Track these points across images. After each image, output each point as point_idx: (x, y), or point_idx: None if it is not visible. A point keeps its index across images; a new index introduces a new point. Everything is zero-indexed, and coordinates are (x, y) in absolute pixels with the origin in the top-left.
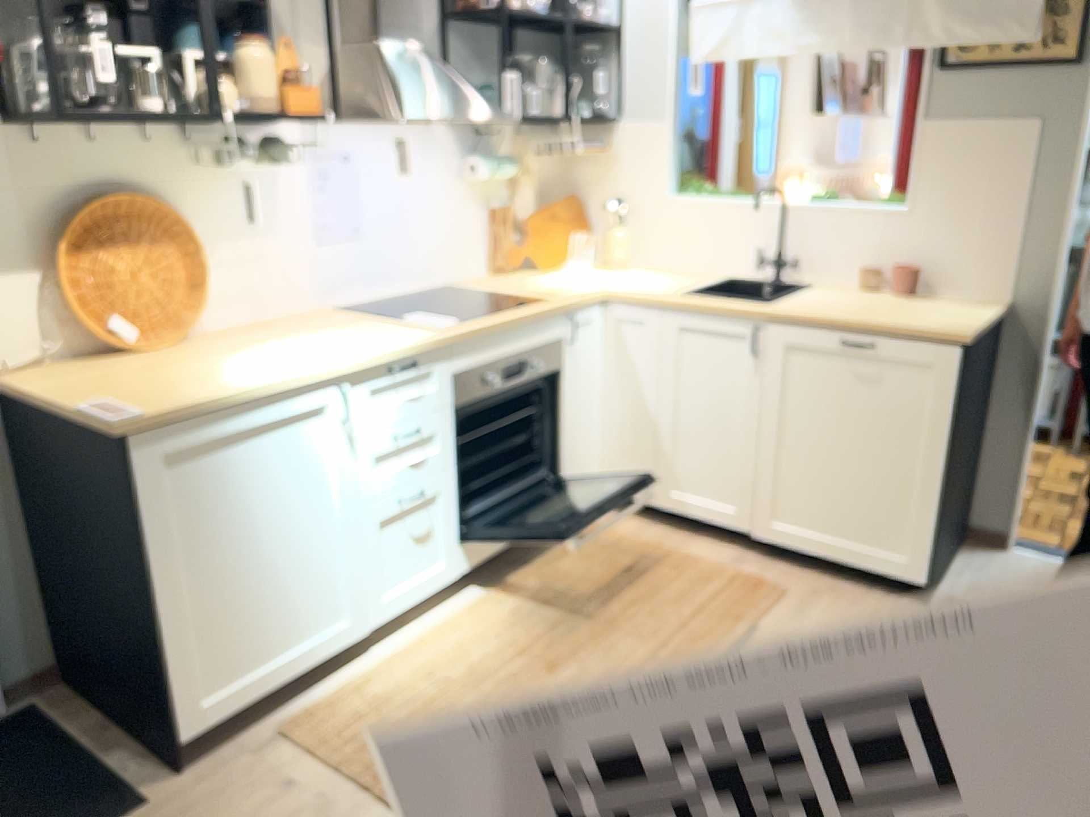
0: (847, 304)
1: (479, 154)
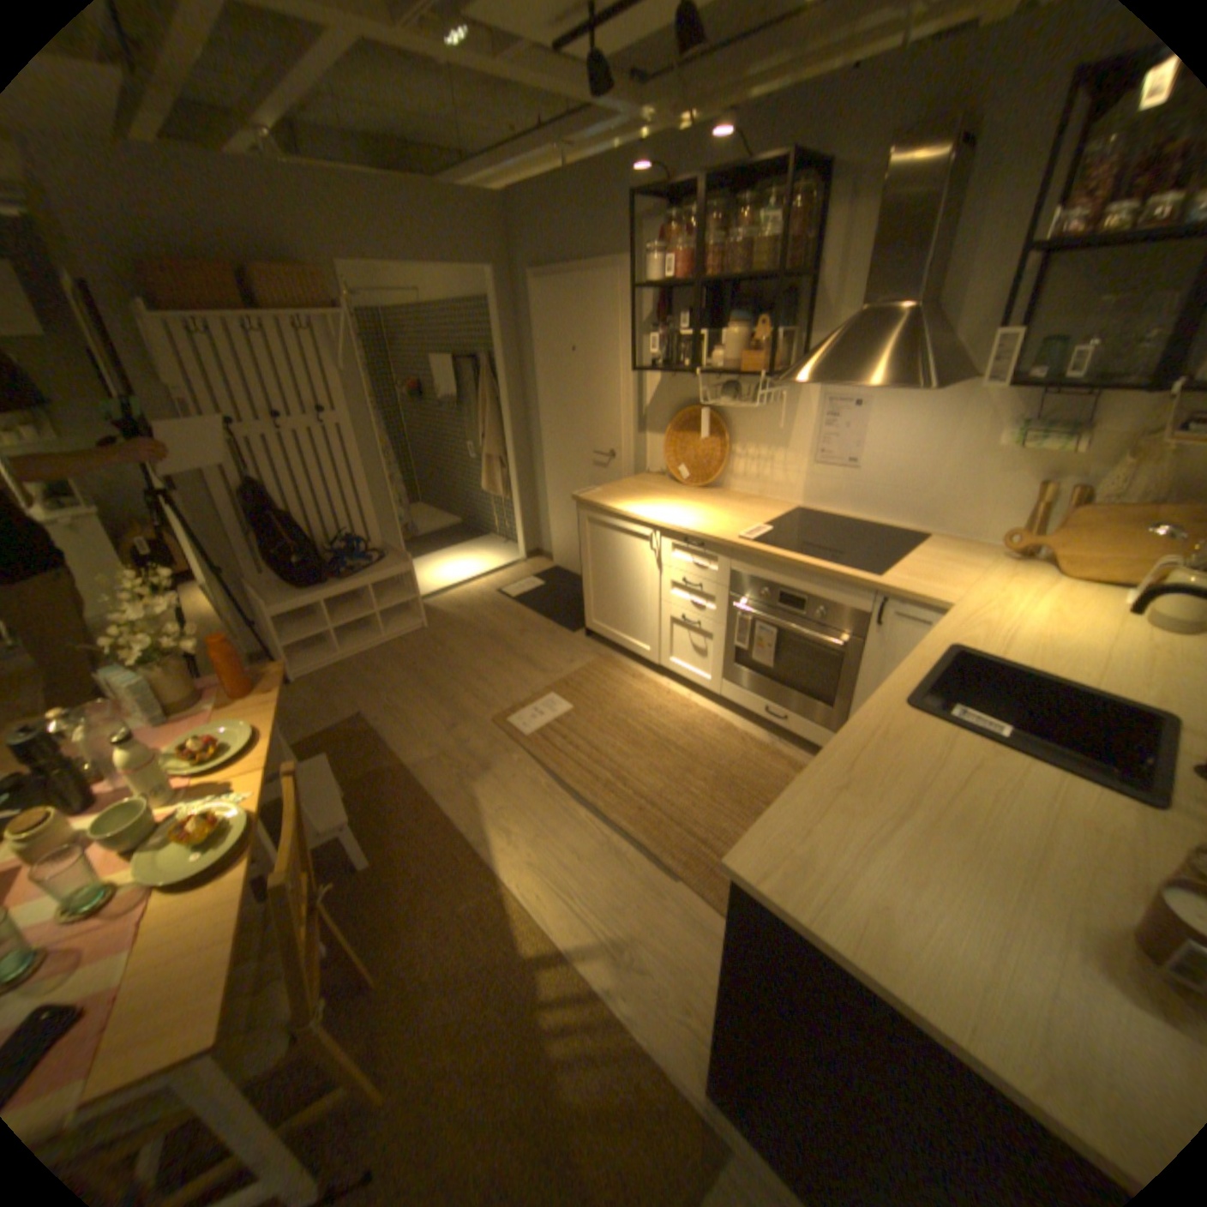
0: (963, 797)
1: (1060, 416)
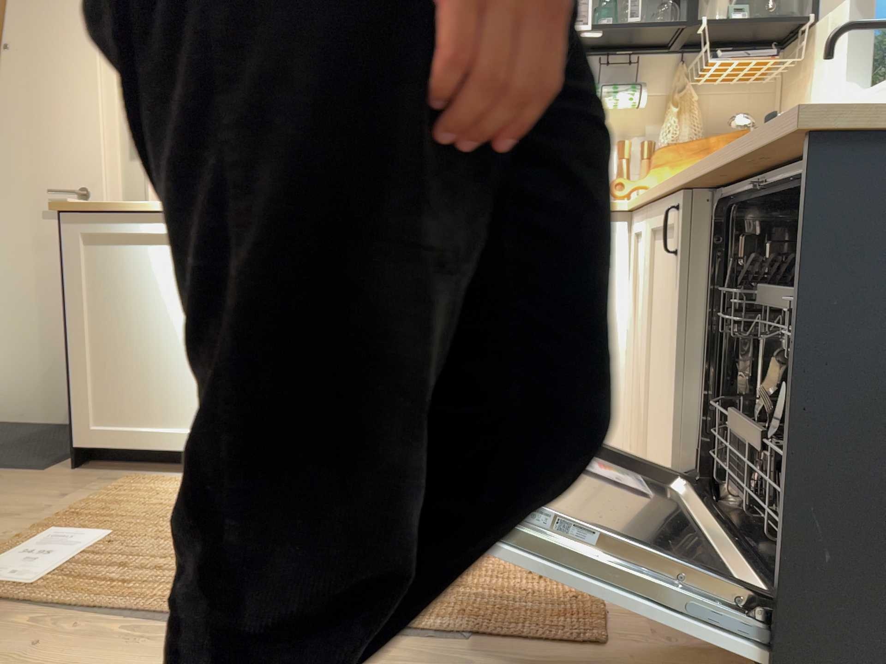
0: None
1: (611, 87)
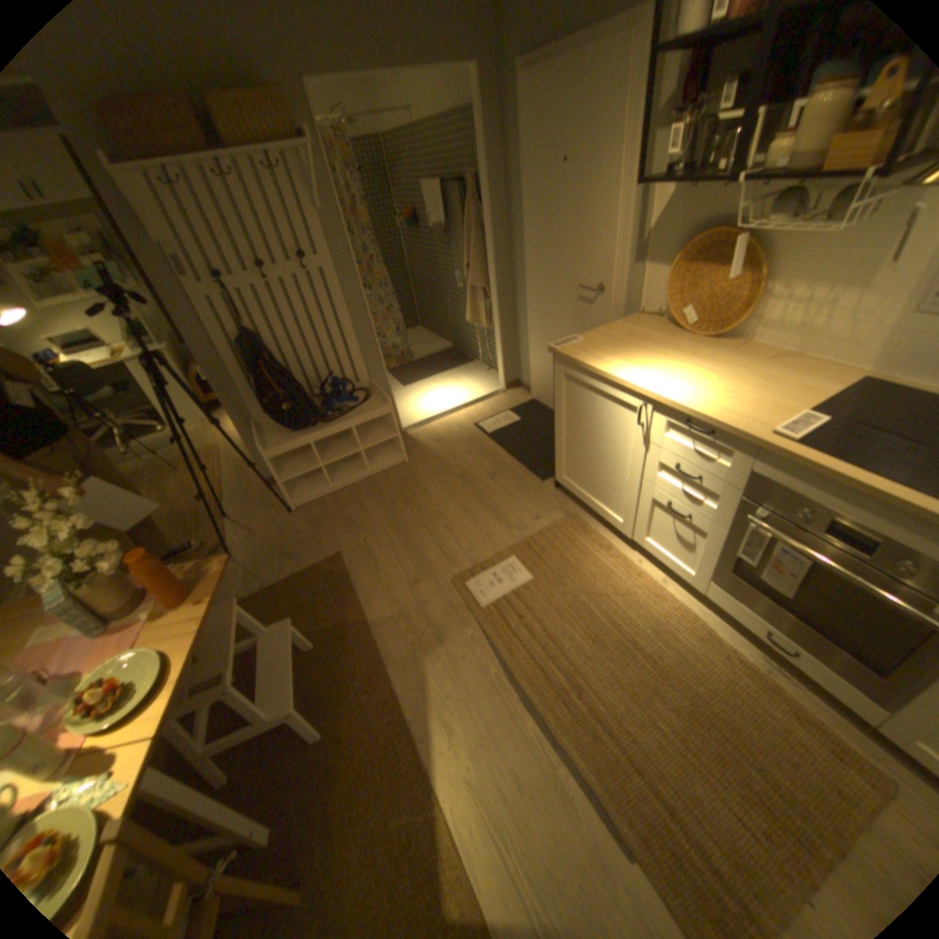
0: None
1: None
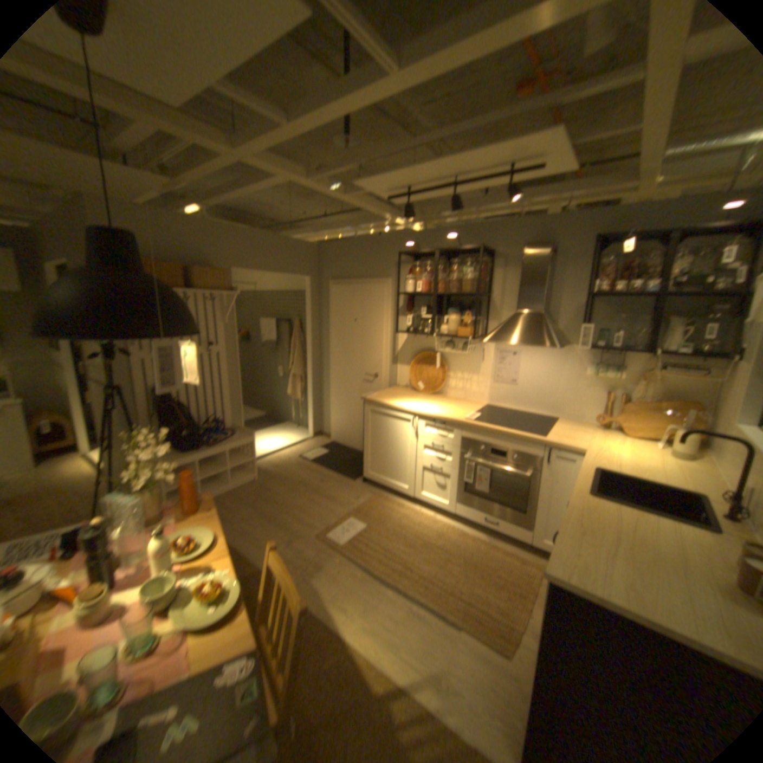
0: (636, 536)
1: (609, 363)
